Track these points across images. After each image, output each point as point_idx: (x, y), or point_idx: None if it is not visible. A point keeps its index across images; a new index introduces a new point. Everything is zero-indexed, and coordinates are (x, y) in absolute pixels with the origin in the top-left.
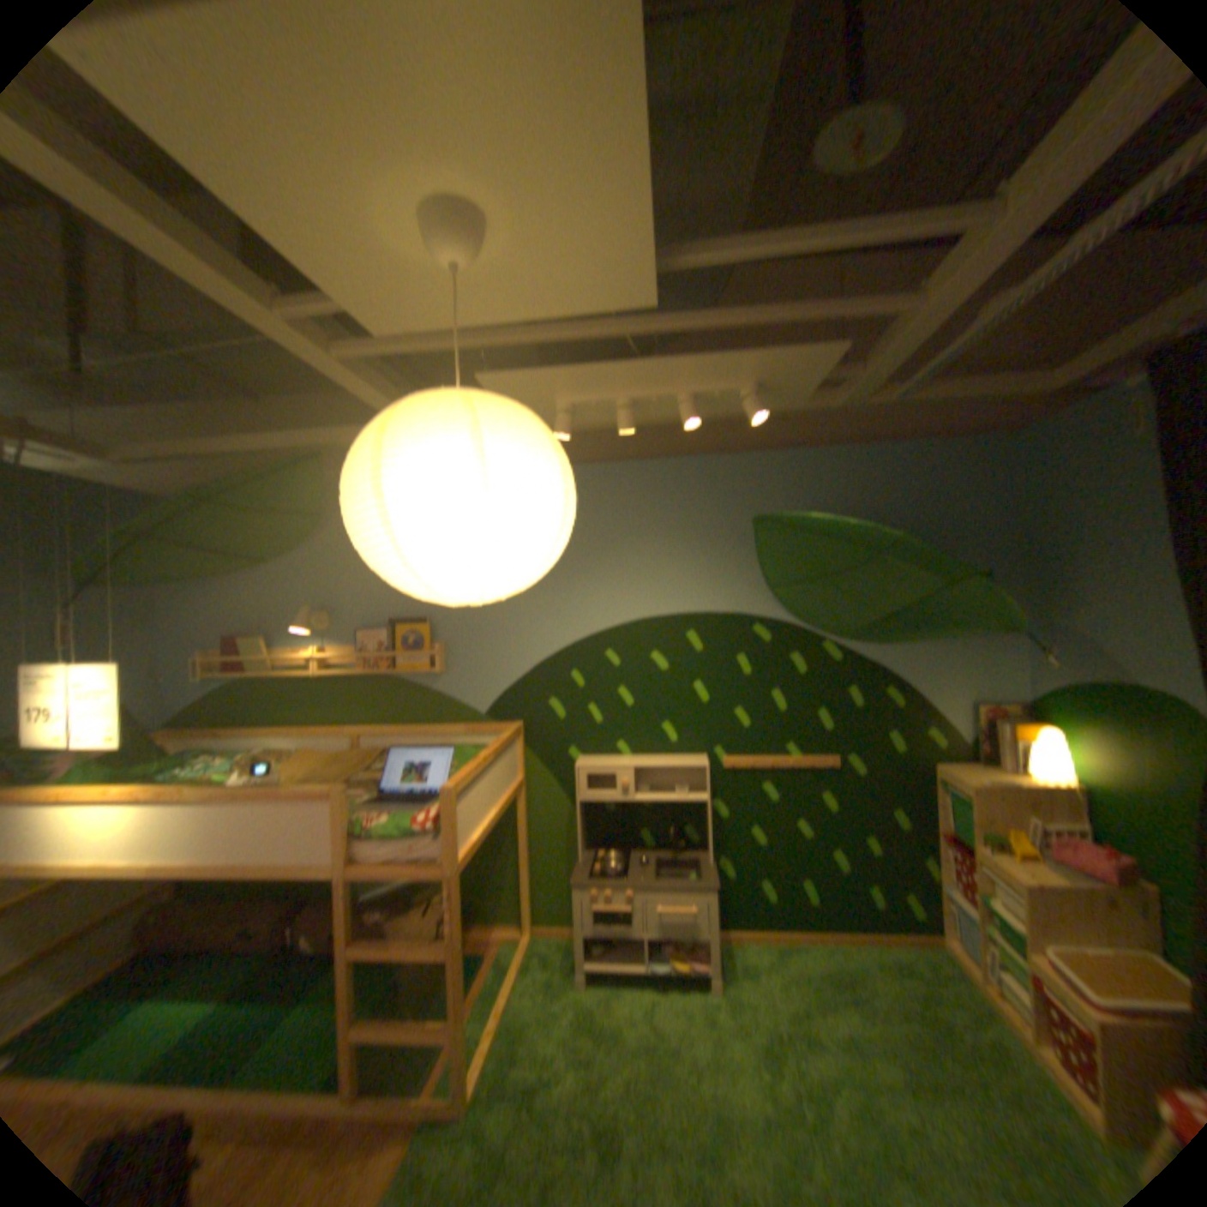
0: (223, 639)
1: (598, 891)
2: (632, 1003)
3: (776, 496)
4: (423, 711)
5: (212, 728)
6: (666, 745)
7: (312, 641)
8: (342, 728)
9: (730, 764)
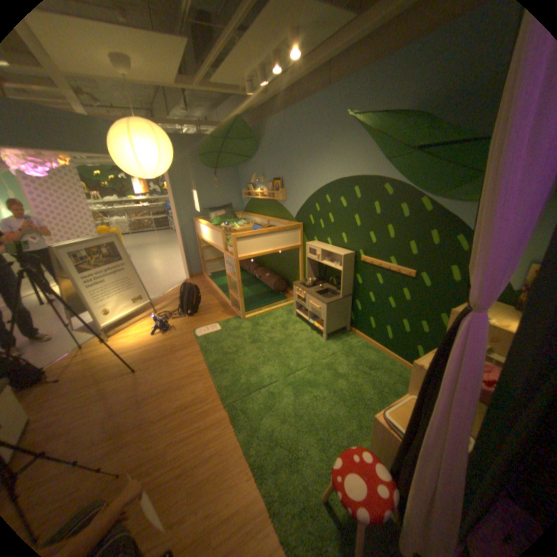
0: (247, 185)
1: (297, 288)
2: (301, 327)
3: (411, 85)
4: (281, 215)
5: (249, 213)
6: (342, 244)
7: (261, 187)
8: (265, 218)
9: (362, 260)
